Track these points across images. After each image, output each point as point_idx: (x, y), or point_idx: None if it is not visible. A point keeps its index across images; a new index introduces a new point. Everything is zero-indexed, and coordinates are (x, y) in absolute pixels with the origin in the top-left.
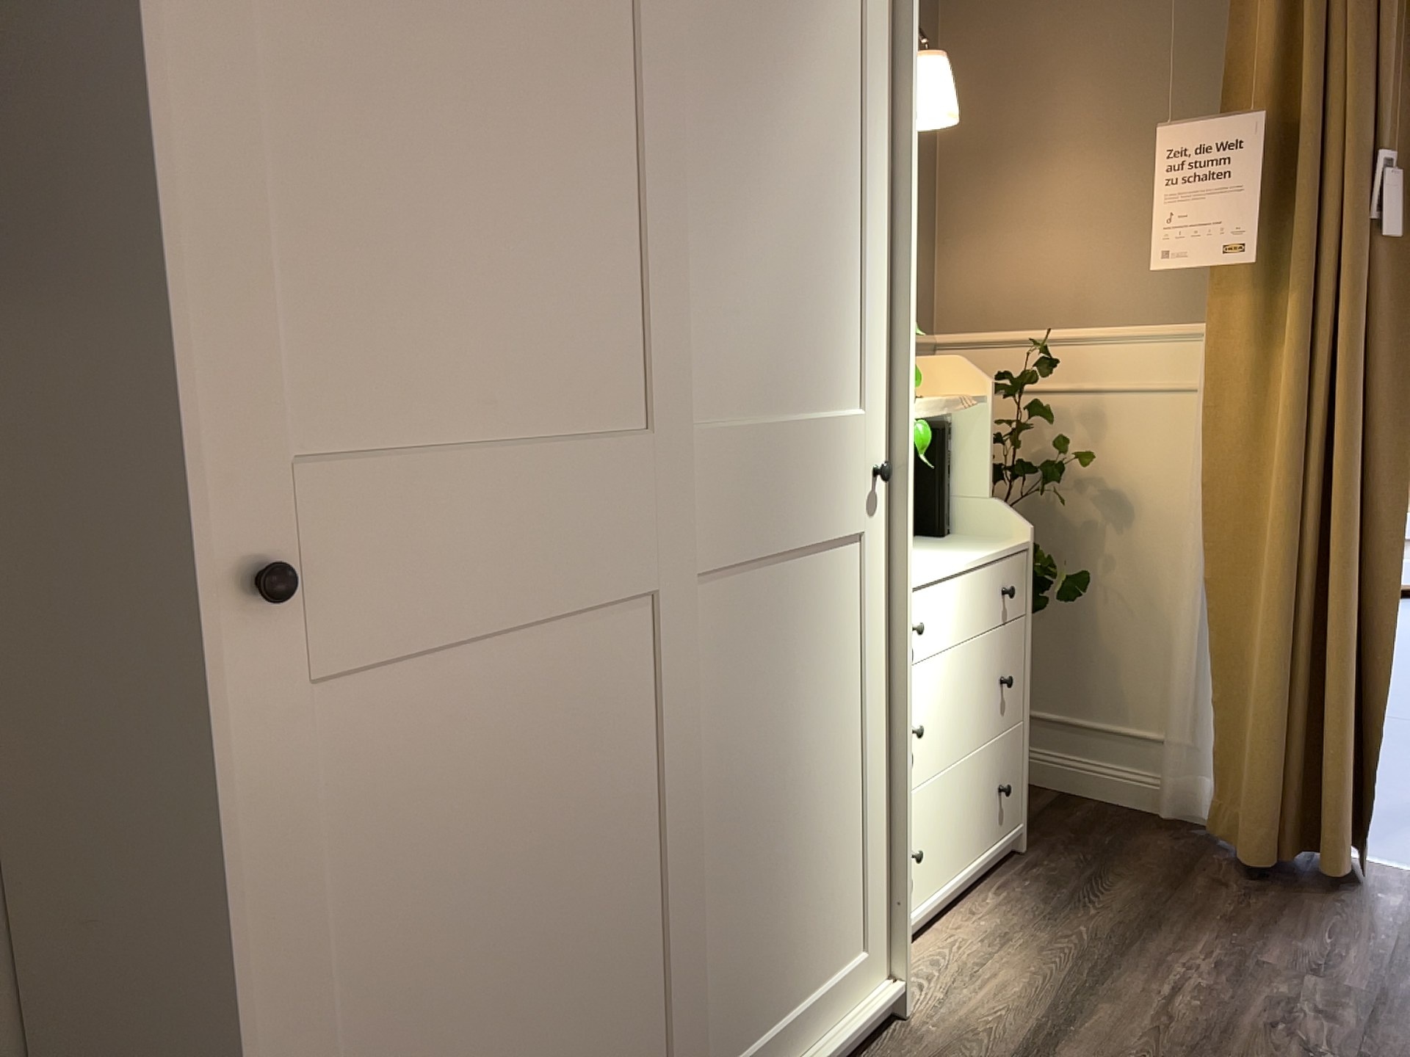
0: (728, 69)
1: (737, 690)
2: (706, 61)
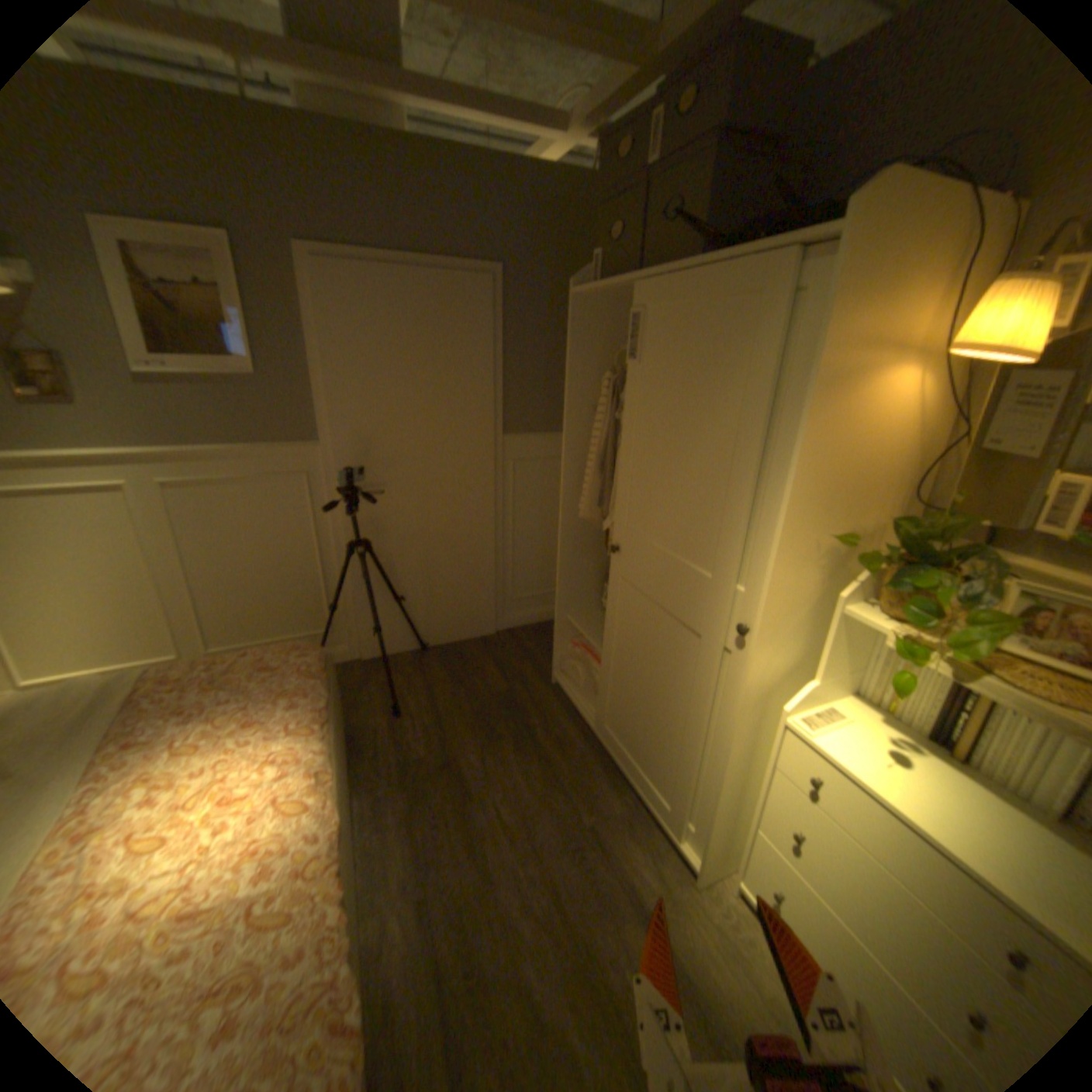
0: (689, 384)
1: (652, 646)
2: (678, 383)
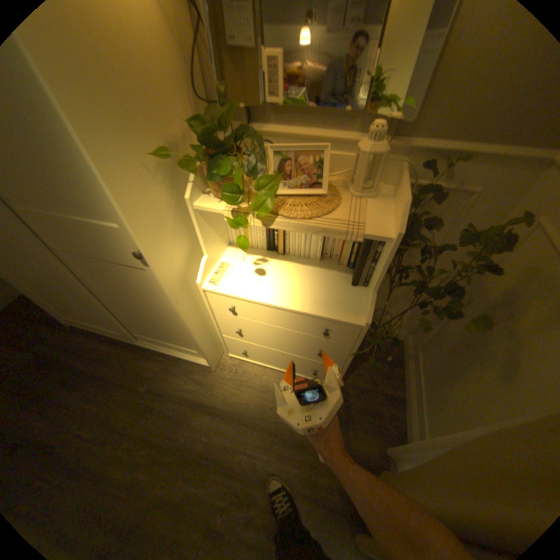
0: None
1: (100, 284)
2: None
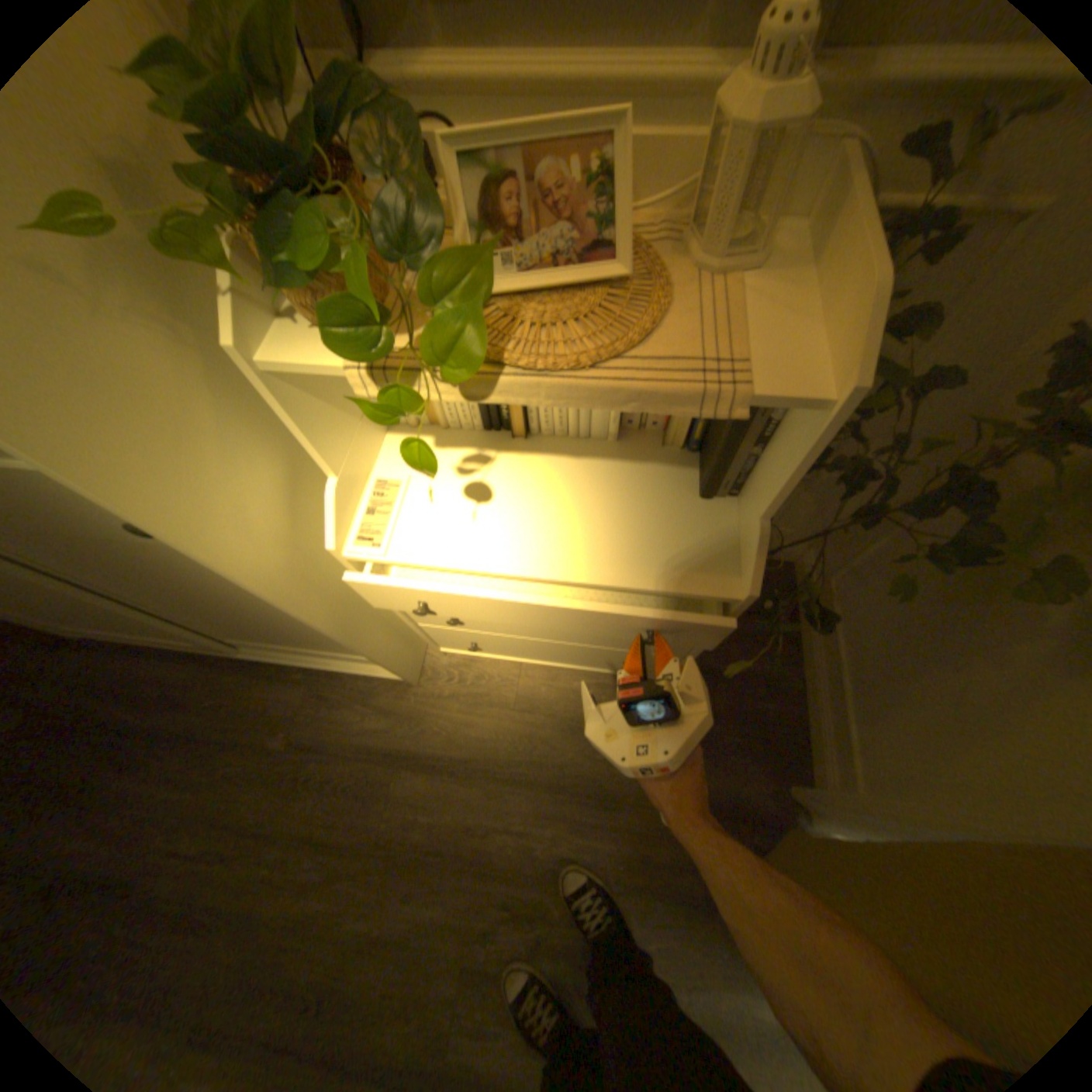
0: None
1: (96, 573)
2: None
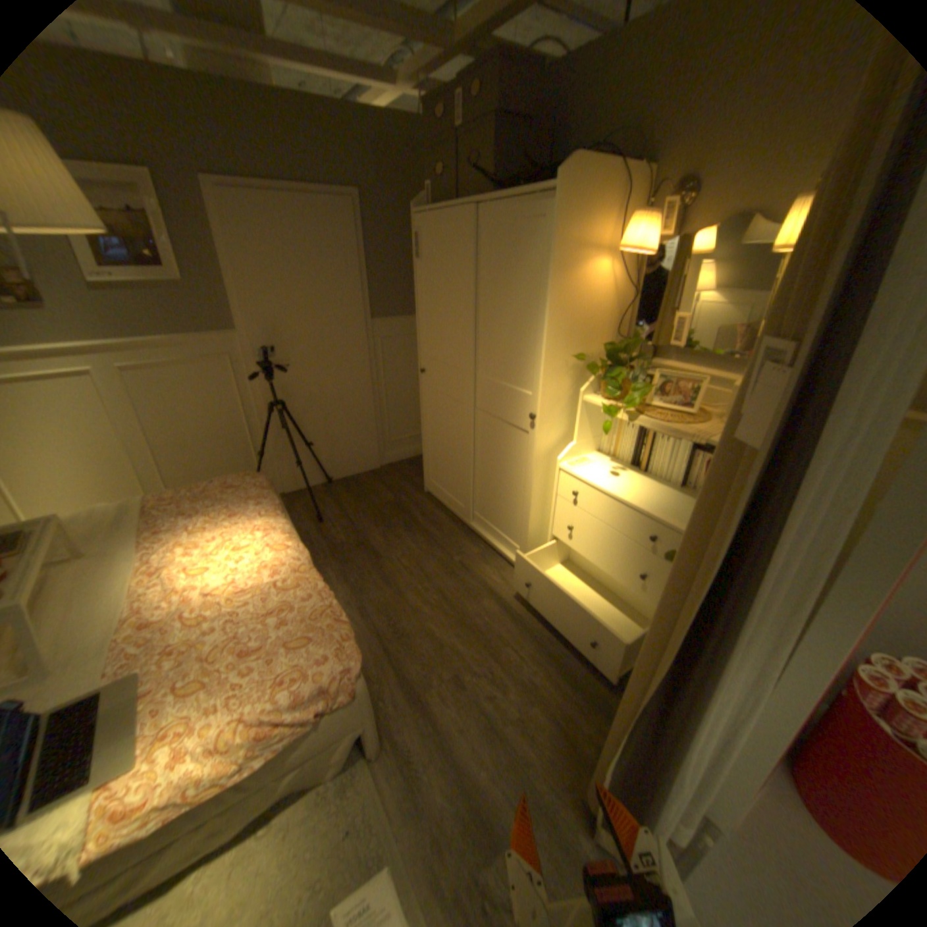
0: (492, 274)
1: (487, 444)
2: (486, 273)
